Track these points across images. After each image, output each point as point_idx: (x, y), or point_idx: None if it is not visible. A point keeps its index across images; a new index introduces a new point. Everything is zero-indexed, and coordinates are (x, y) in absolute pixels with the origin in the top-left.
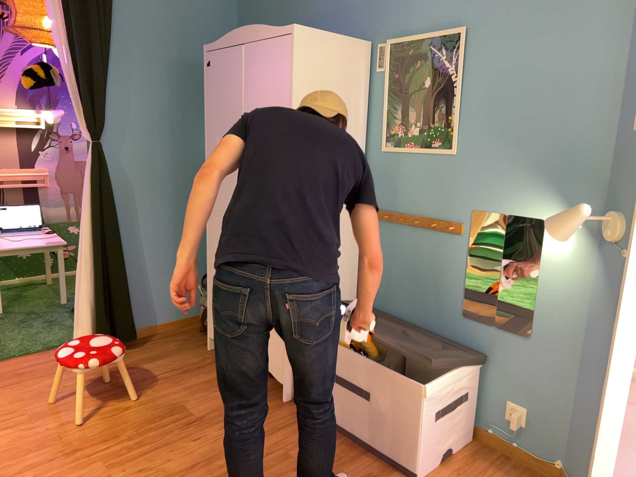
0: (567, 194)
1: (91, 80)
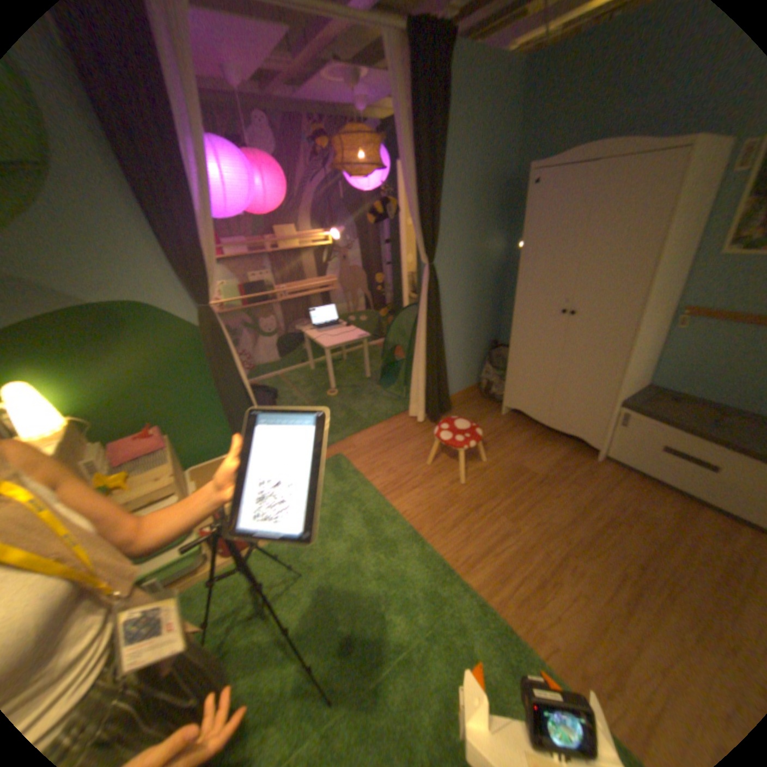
0: None
1: (430, 210)
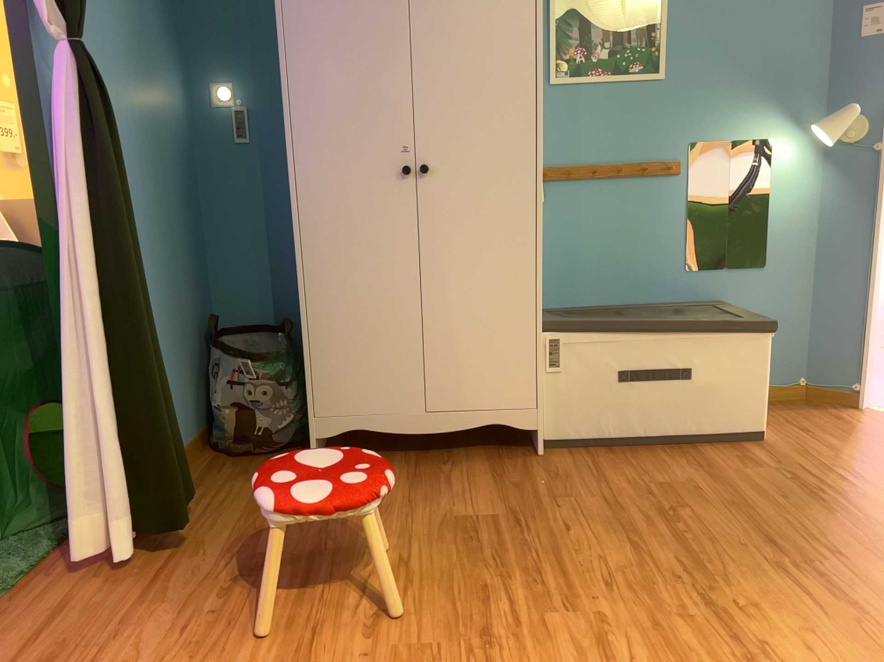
0: (791, 108)
1: None
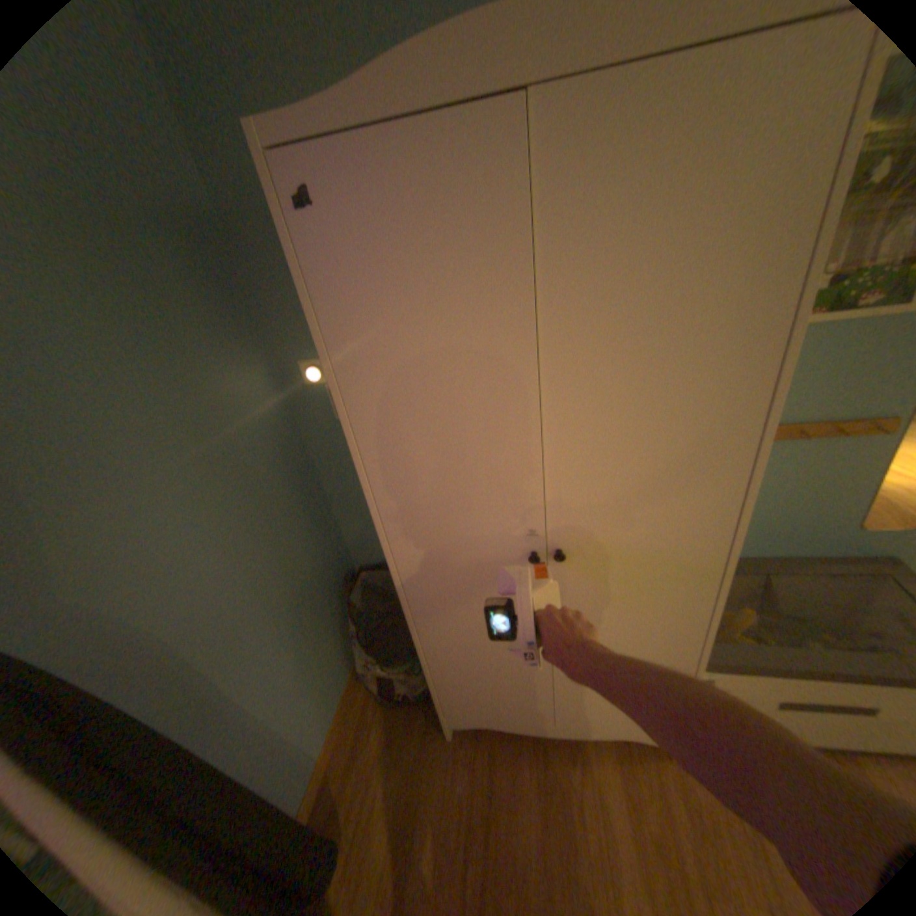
0: None
1: None
